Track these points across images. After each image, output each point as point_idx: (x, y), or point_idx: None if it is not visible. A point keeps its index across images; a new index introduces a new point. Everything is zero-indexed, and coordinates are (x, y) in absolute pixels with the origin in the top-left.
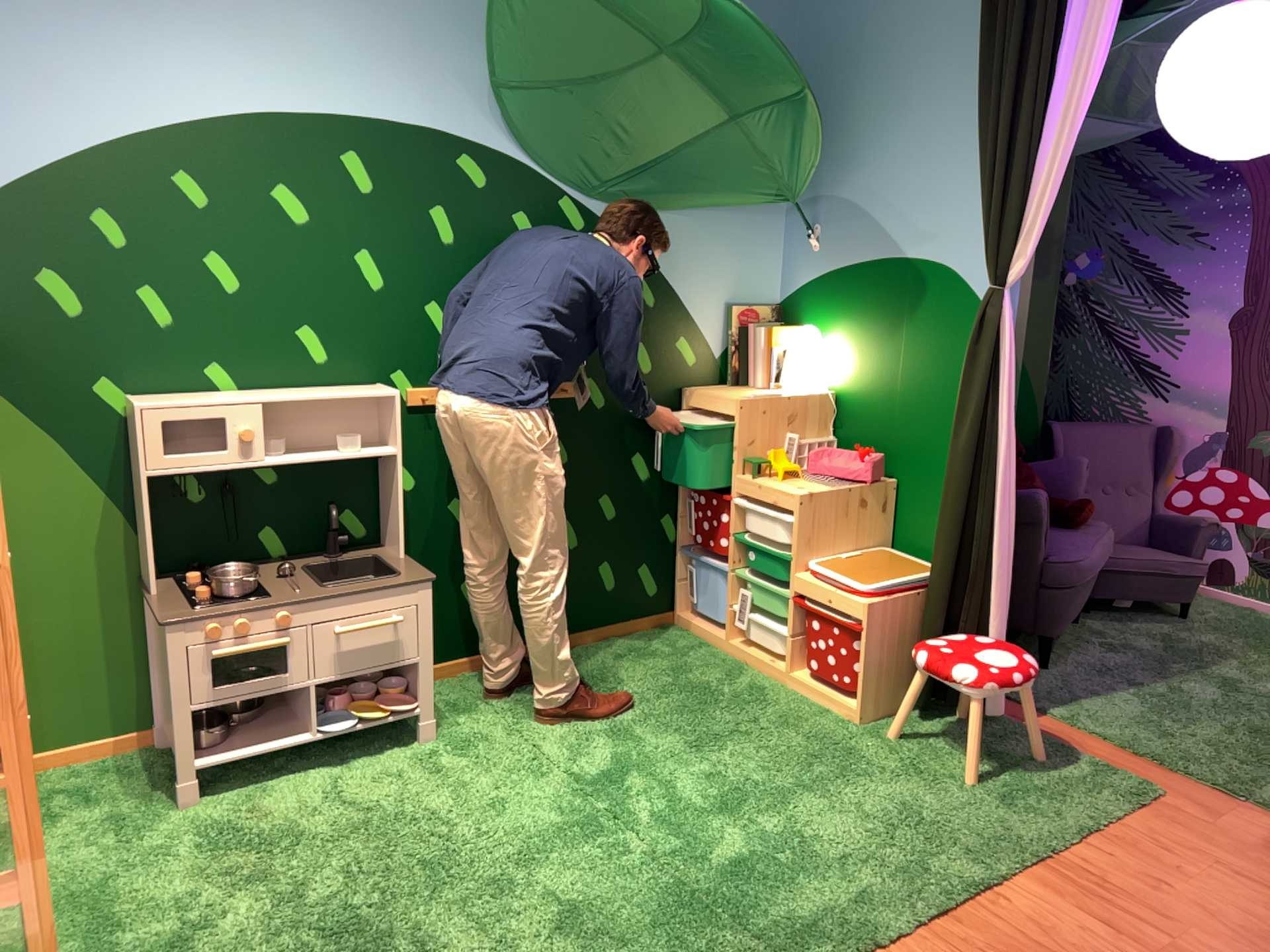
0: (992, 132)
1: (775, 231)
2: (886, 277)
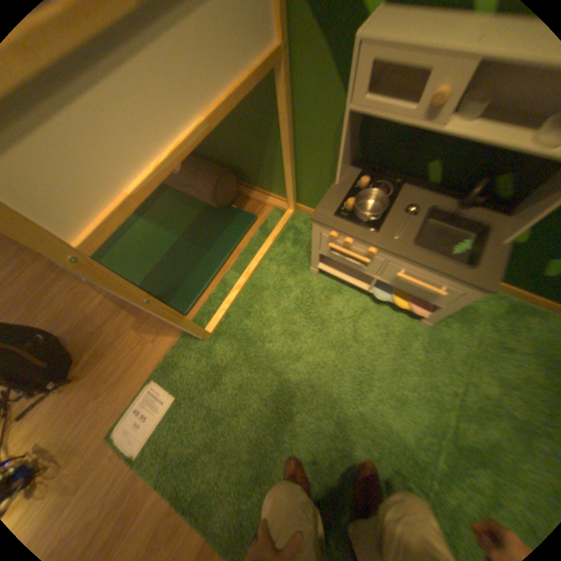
0: None
1: None
2: None
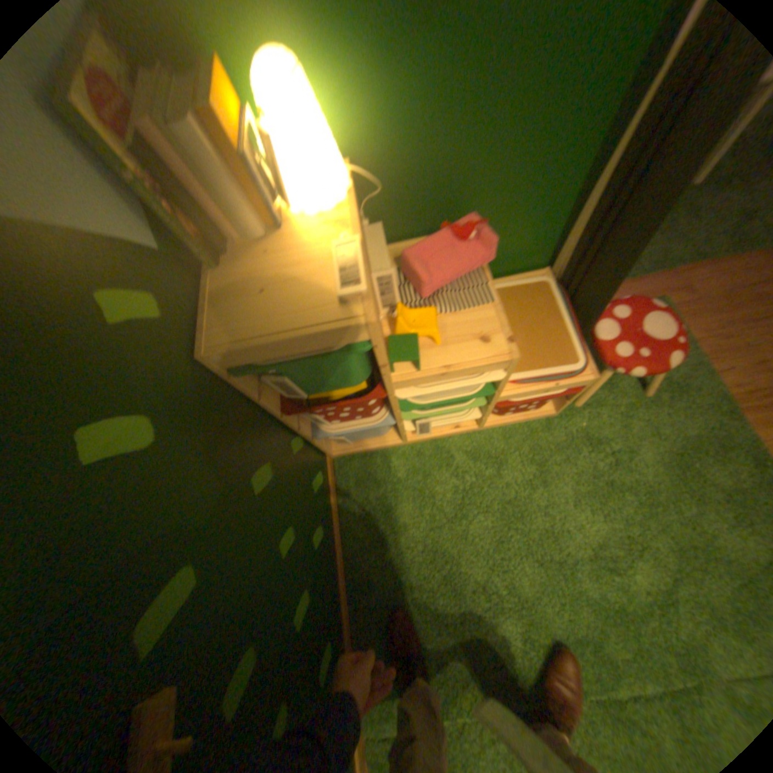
0: None
1: None
2: None
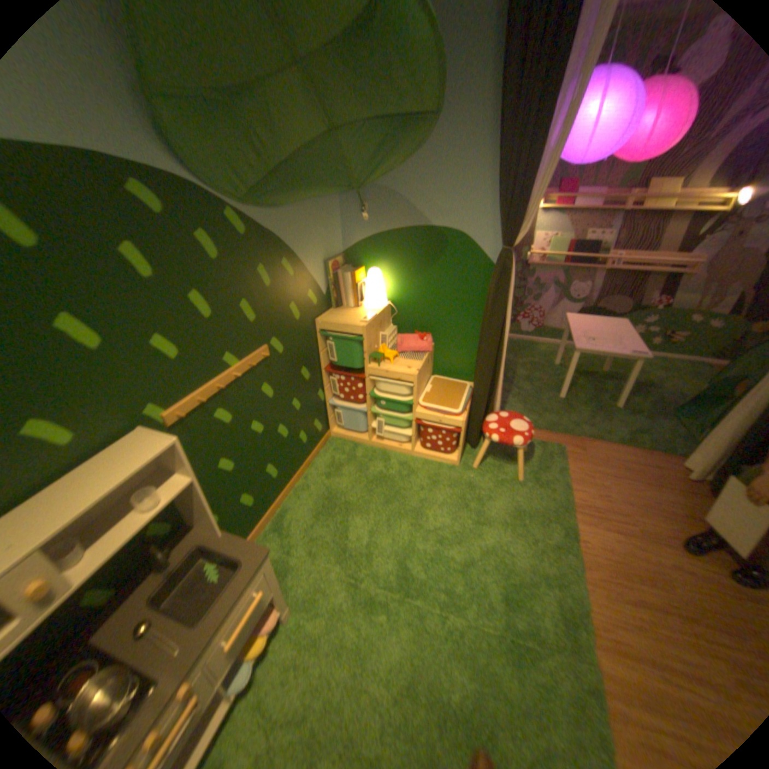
0: (514, 151)
1: (335, 208)
2: (419, 238)
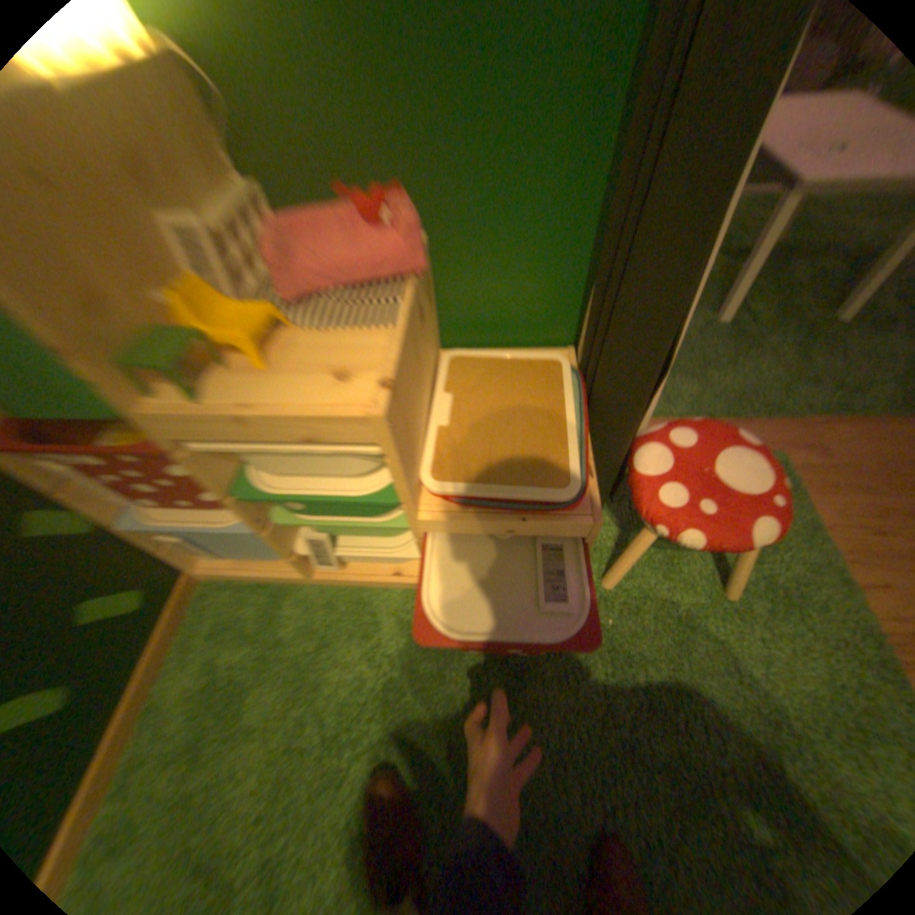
0: None
1: None
2: None
